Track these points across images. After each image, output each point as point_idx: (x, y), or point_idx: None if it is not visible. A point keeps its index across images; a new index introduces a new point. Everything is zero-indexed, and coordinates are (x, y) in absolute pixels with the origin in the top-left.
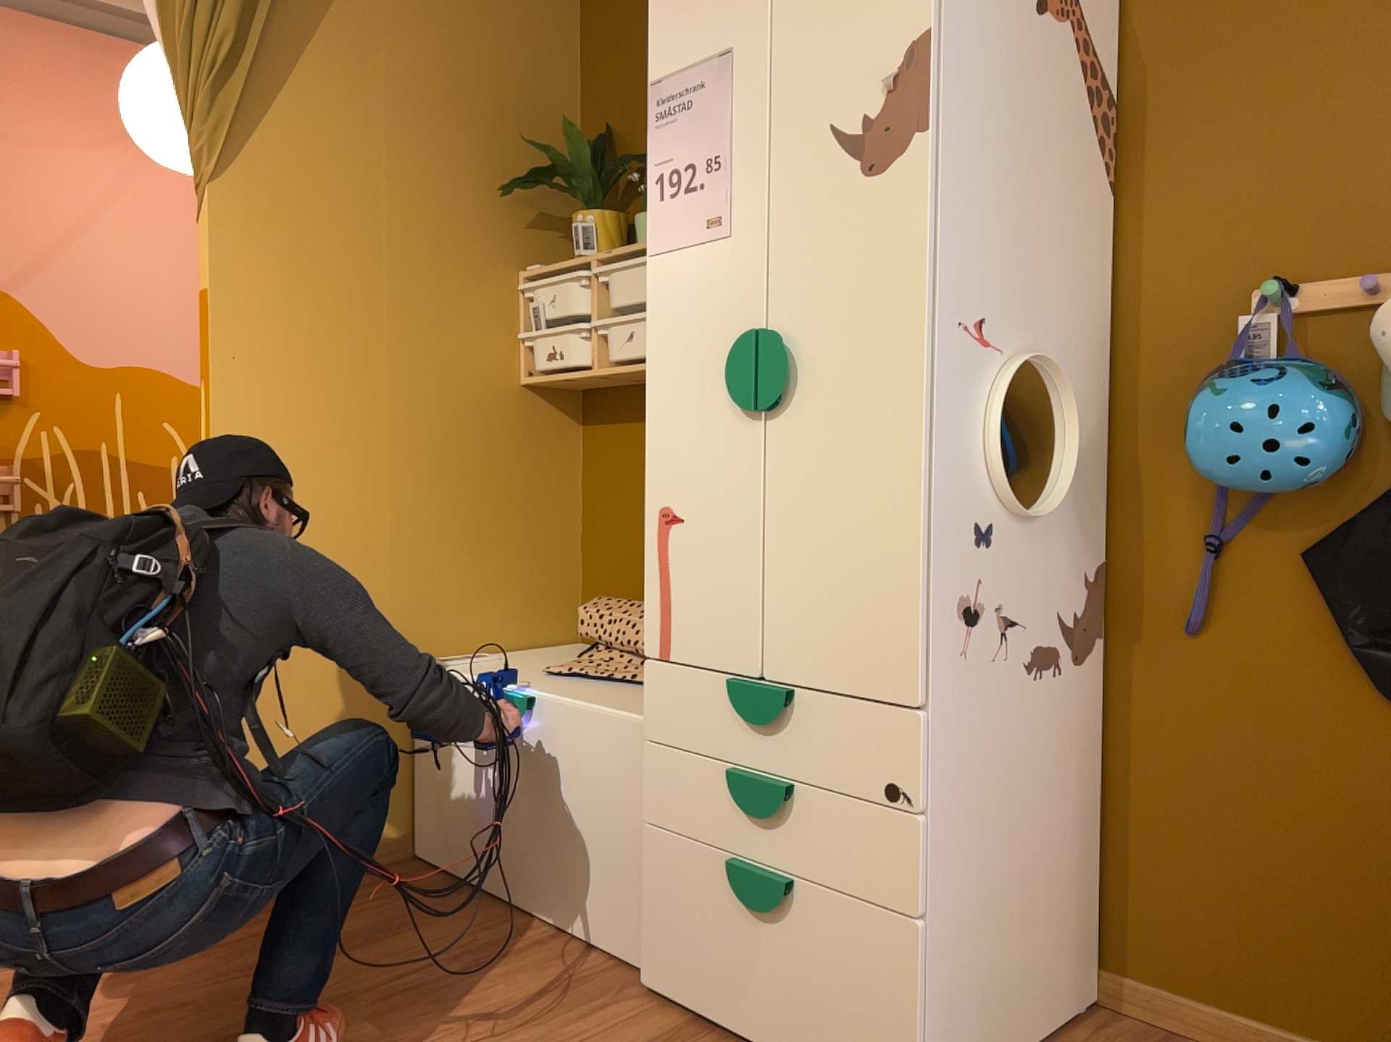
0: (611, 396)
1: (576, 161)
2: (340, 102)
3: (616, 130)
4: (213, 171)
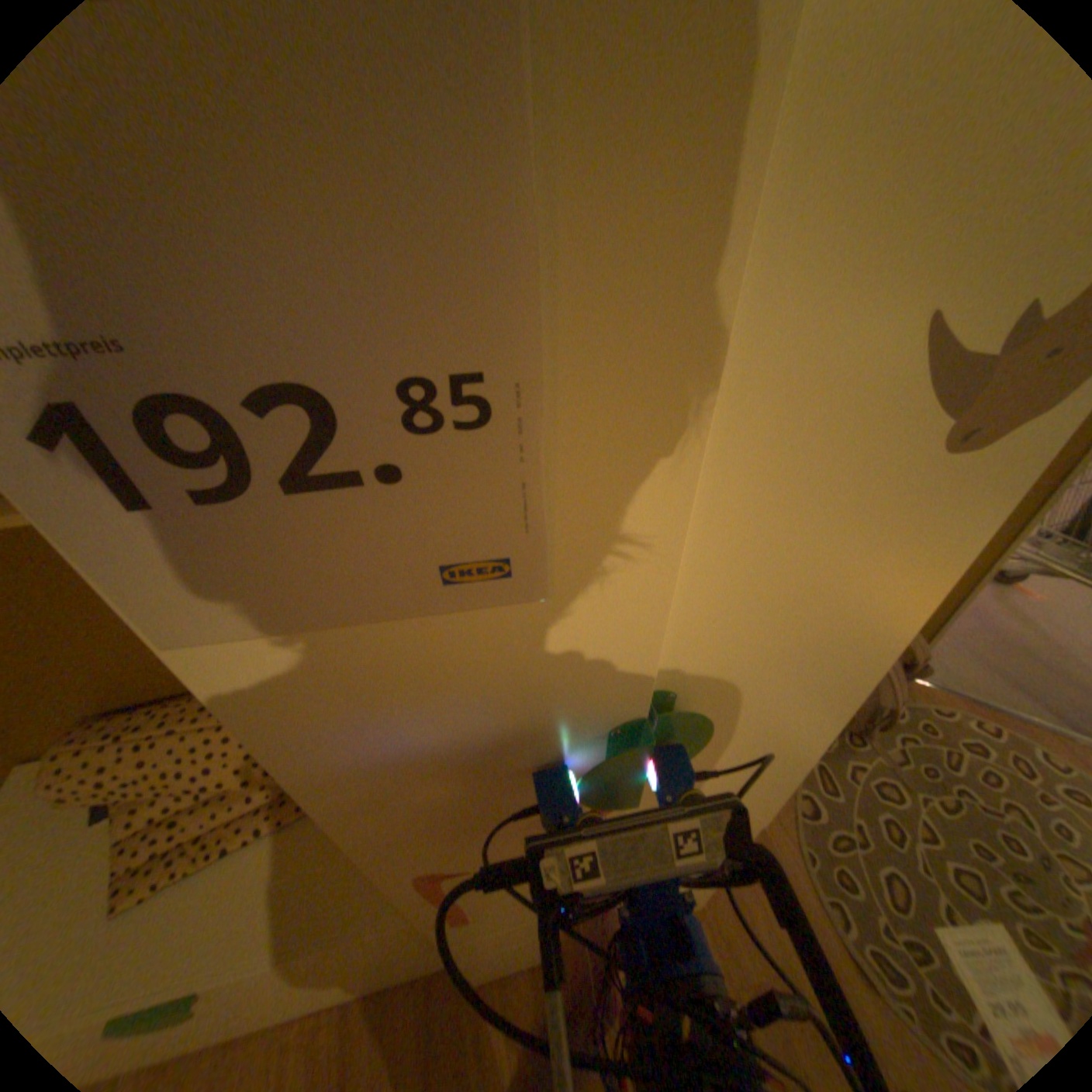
0: None
1: None
2: None
3: None
4: None
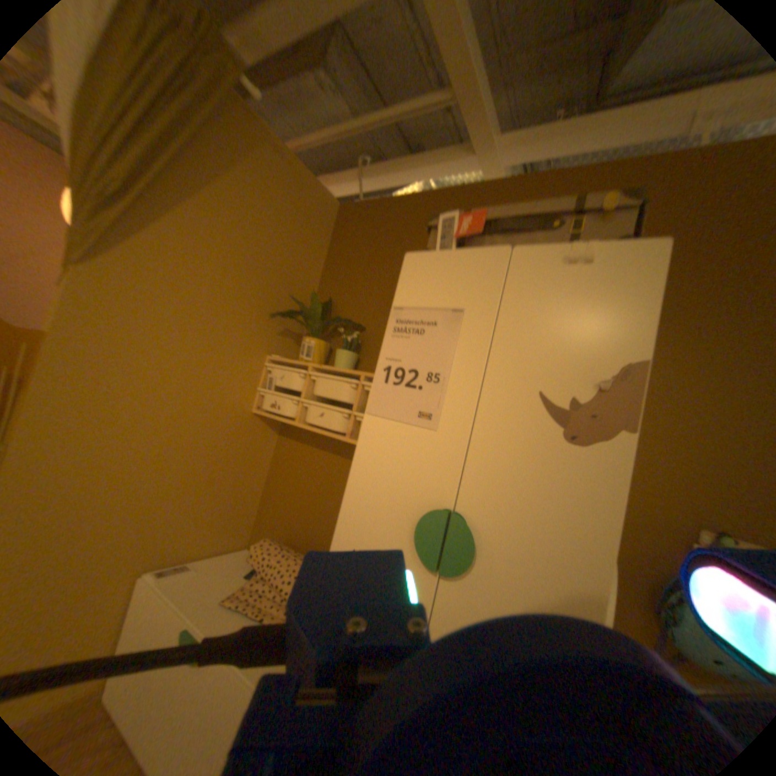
0: (300, 429)
1: (312, 312)
2: (189, 245)
3: (335, 303)
4: (80, 261)
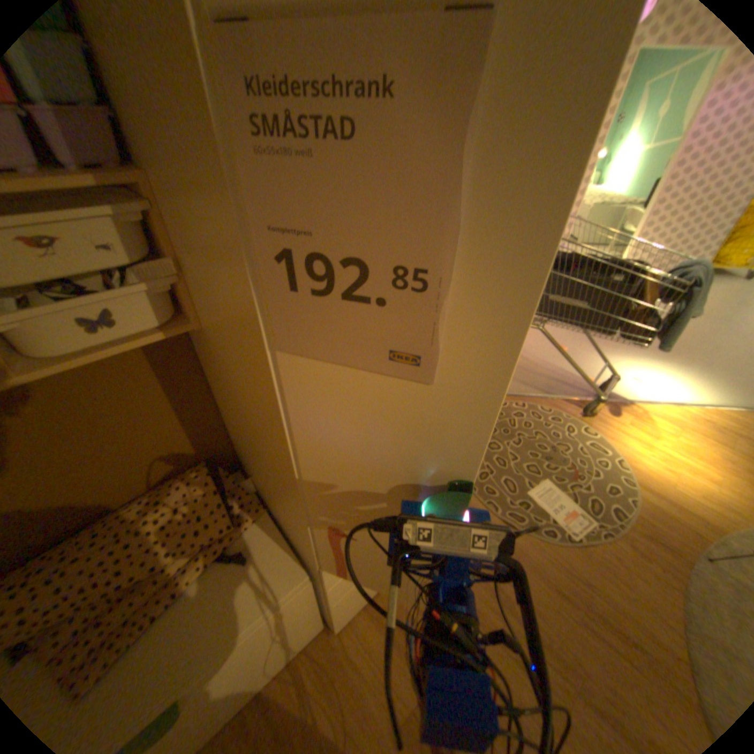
0: None
1: None
2: None
3: None
4: None
